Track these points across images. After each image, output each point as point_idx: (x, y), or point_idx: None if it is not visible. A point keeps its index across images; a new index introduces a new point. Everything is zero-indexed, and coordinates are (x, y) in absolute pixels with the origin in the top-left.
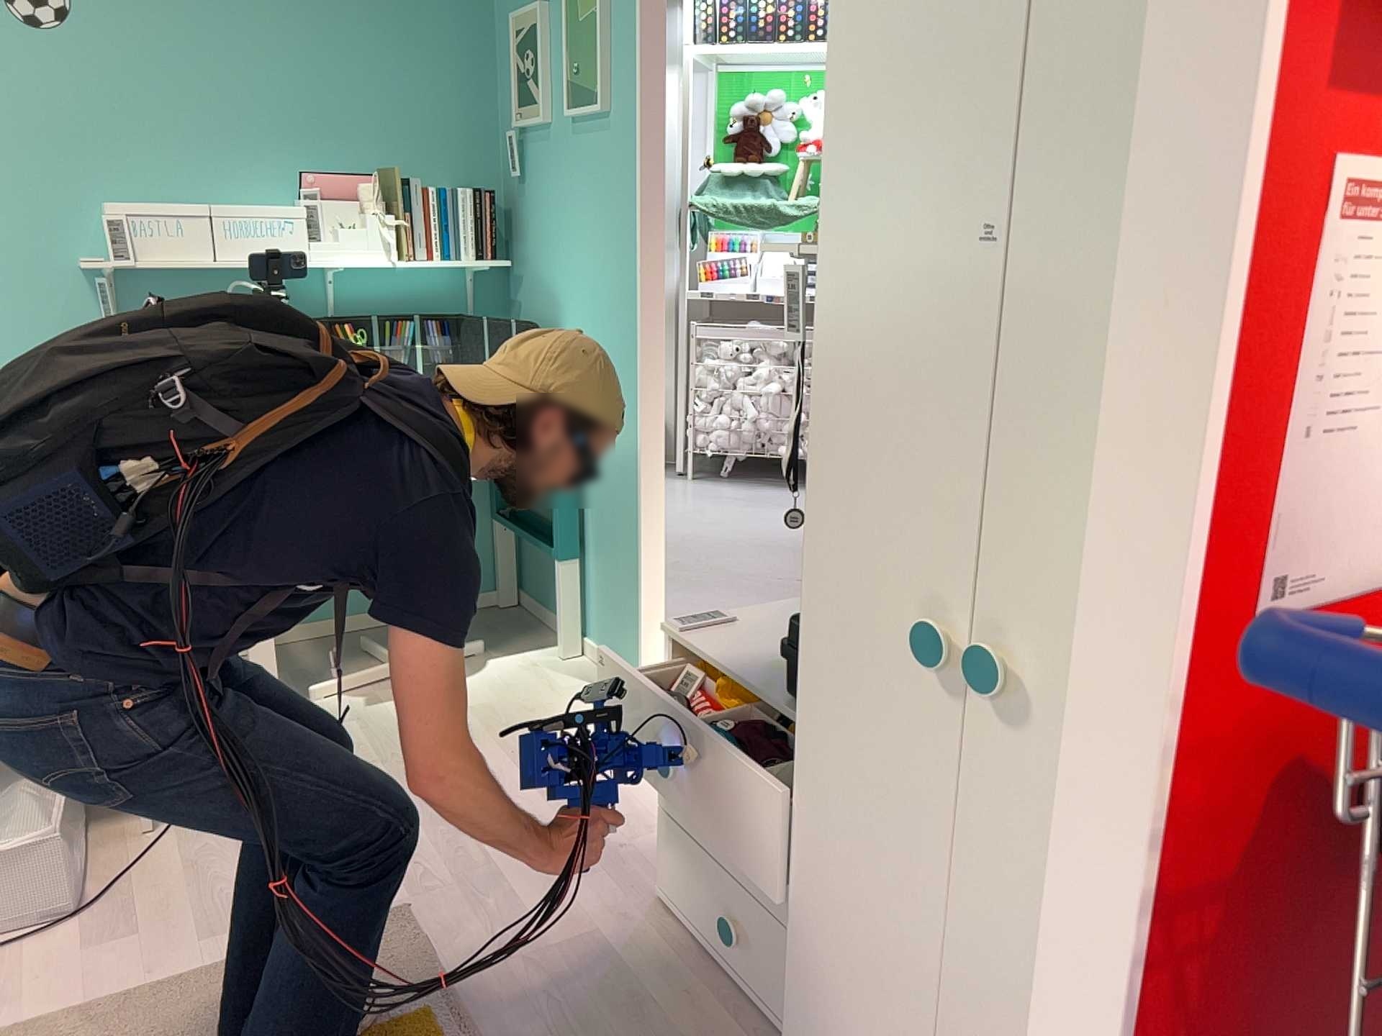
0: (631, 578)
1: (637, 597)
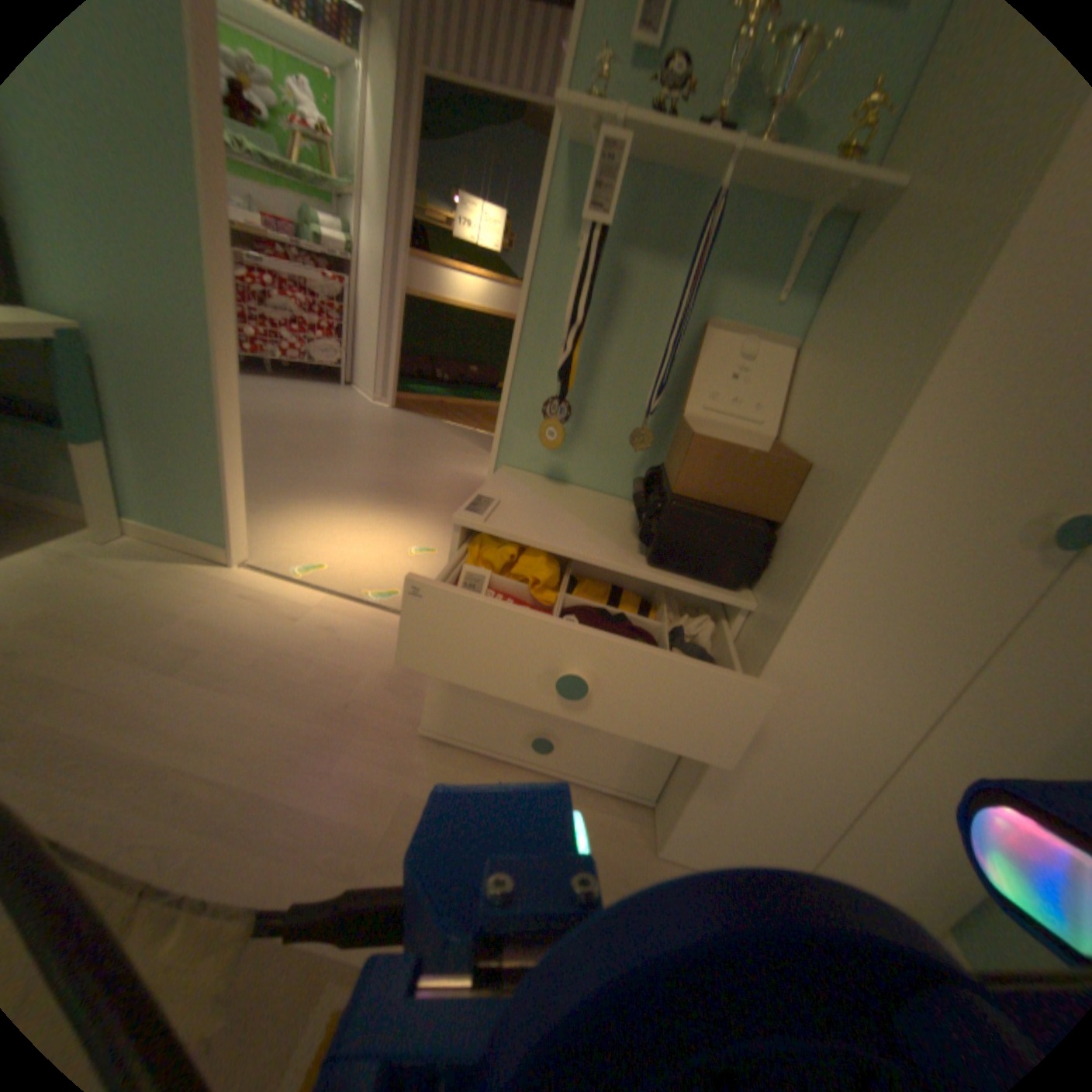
0: (207, 460)
1: (219, 479)
